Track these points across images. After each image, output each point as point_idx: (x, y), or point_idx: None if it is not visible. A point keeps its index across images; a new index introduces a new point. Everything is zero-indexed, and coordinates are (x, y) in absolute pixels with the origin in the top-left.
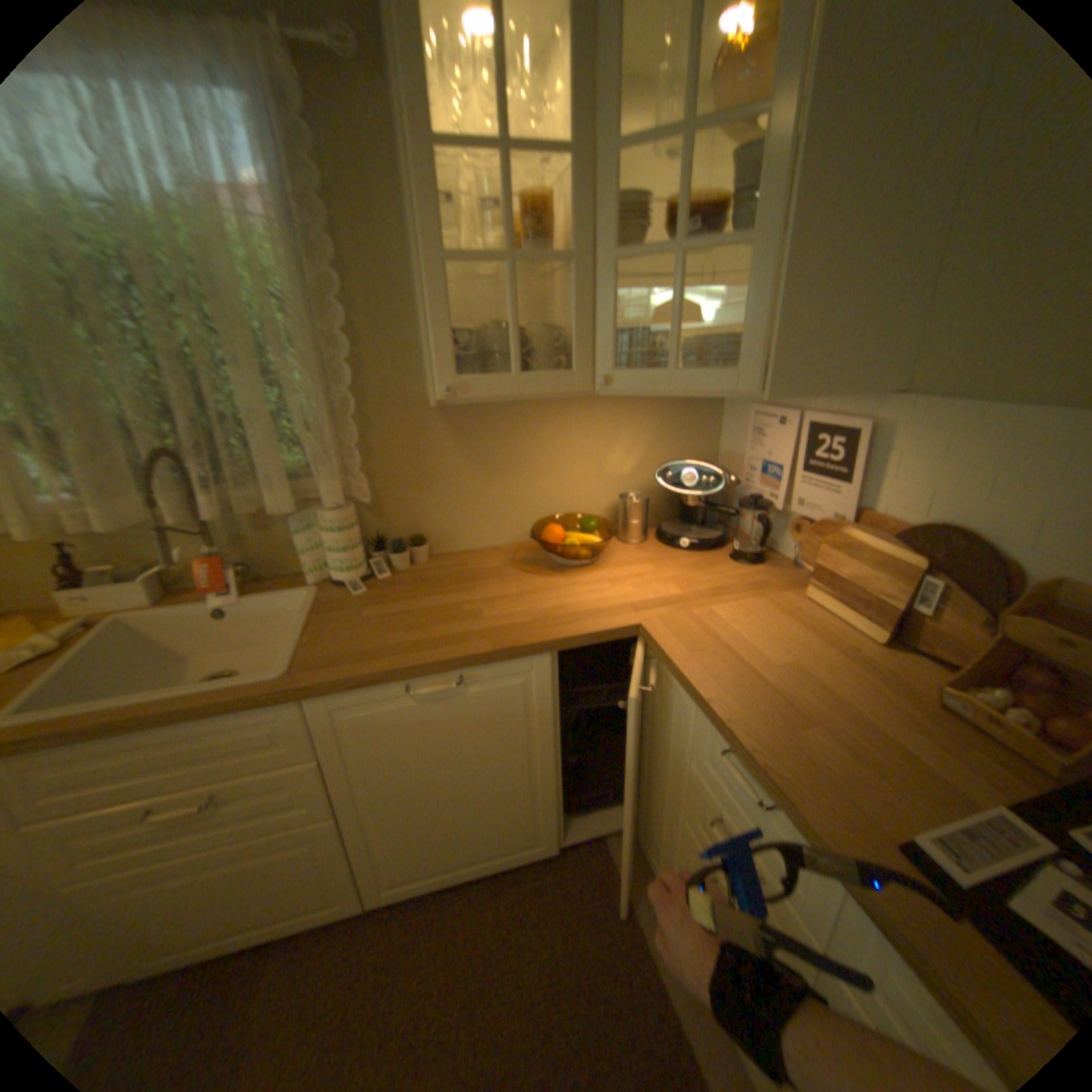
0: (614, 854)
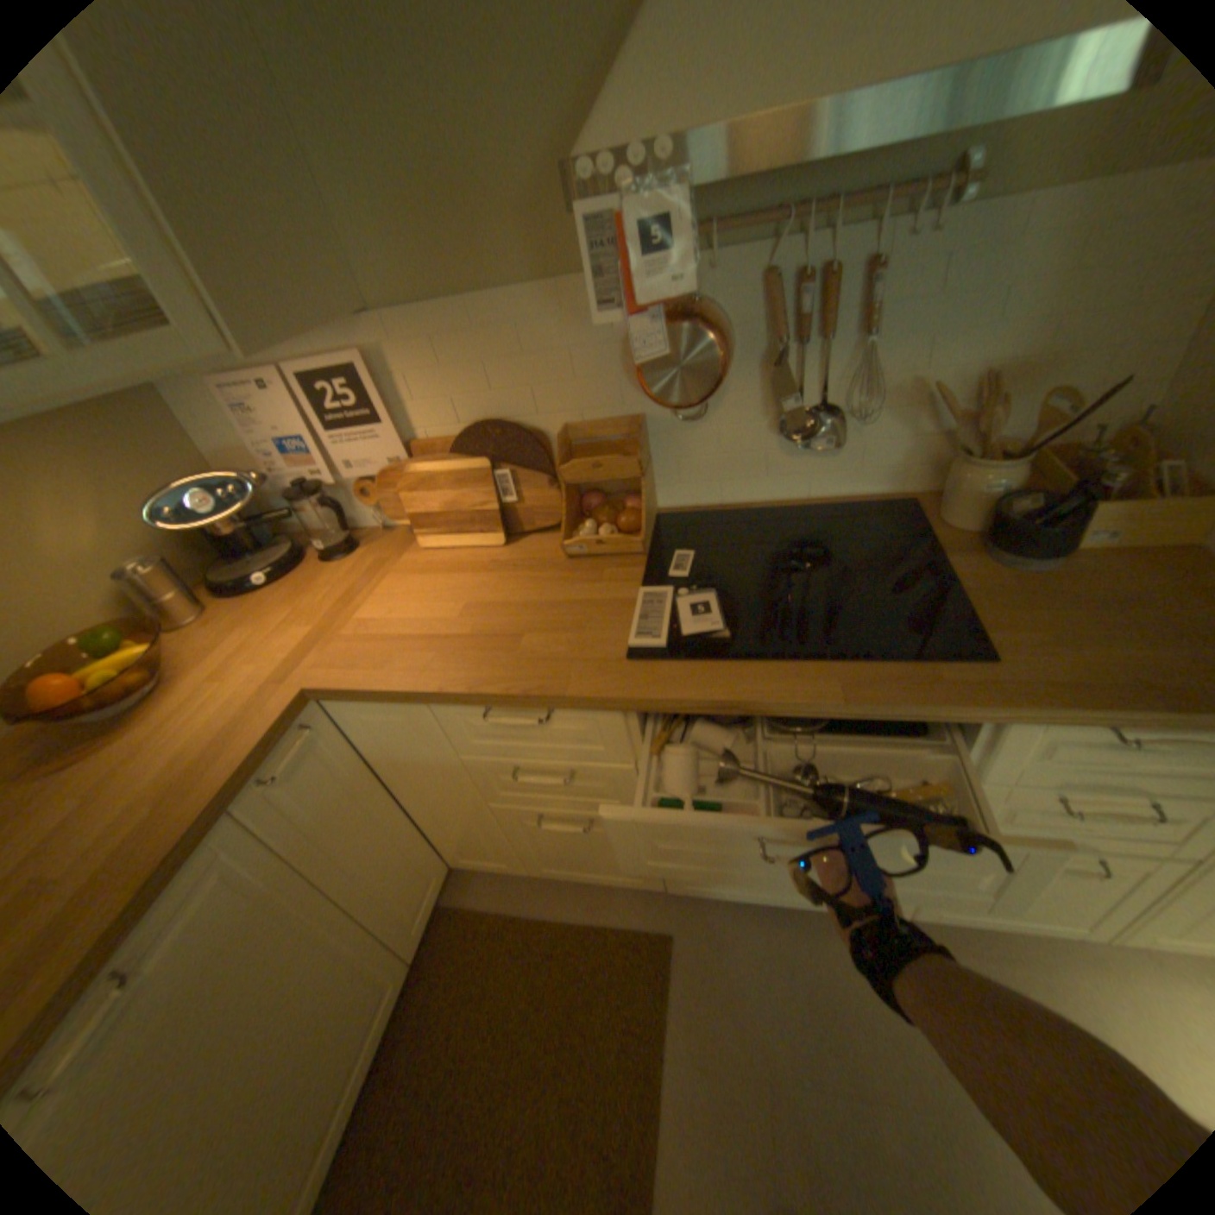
0: (449, 901)
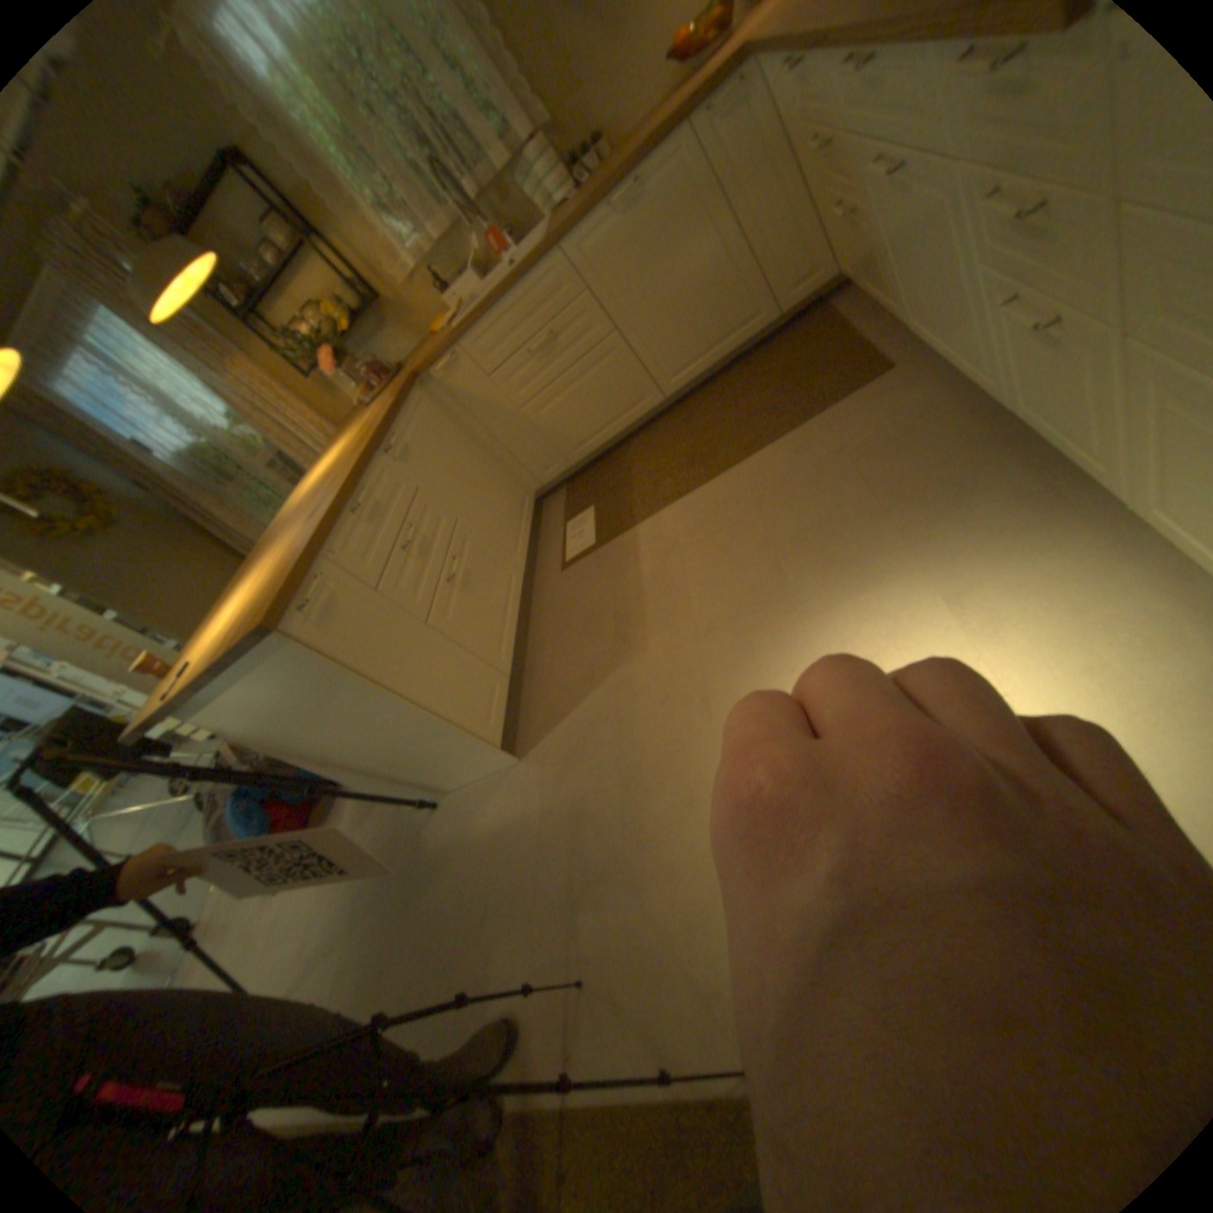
0: (835, 300)
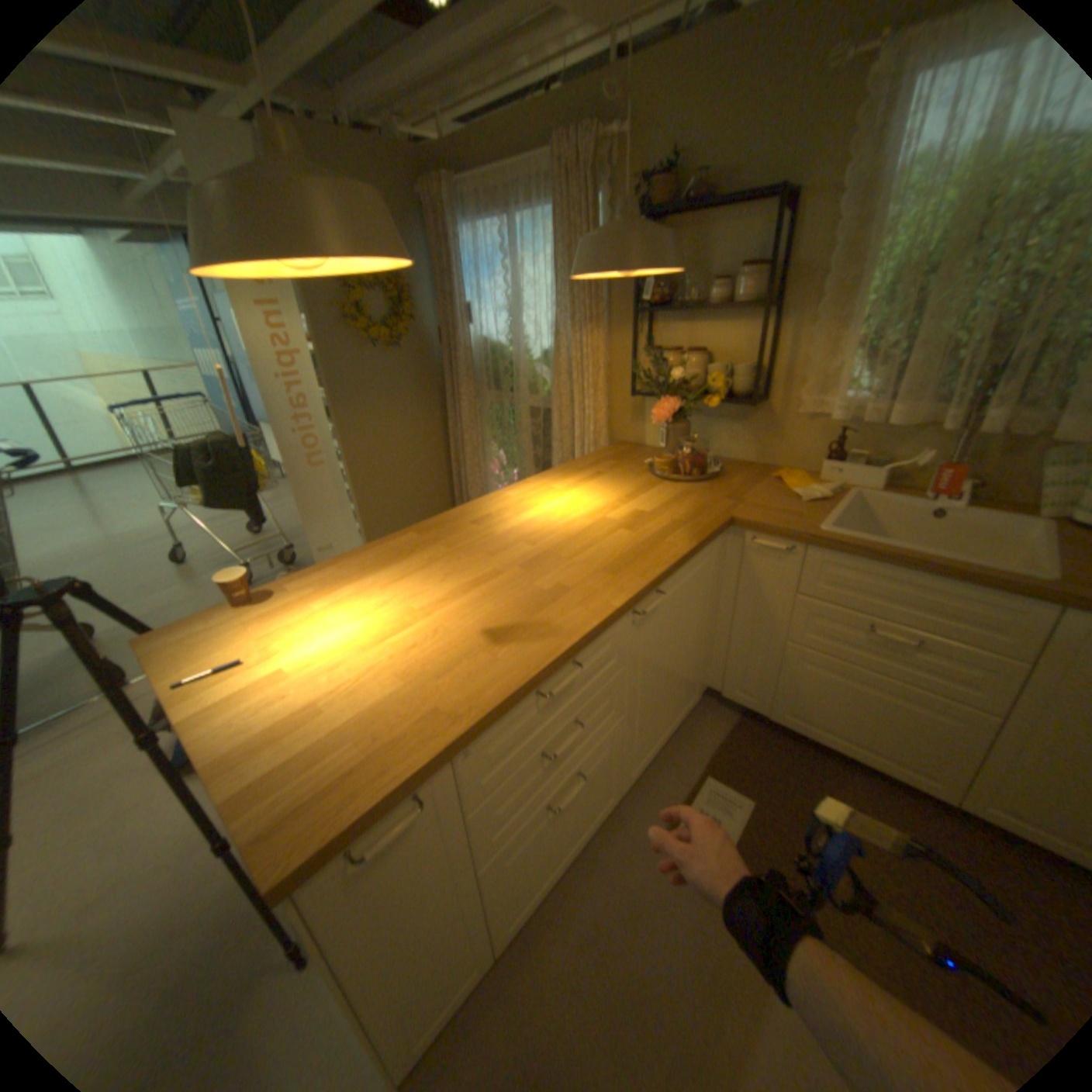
0: None
